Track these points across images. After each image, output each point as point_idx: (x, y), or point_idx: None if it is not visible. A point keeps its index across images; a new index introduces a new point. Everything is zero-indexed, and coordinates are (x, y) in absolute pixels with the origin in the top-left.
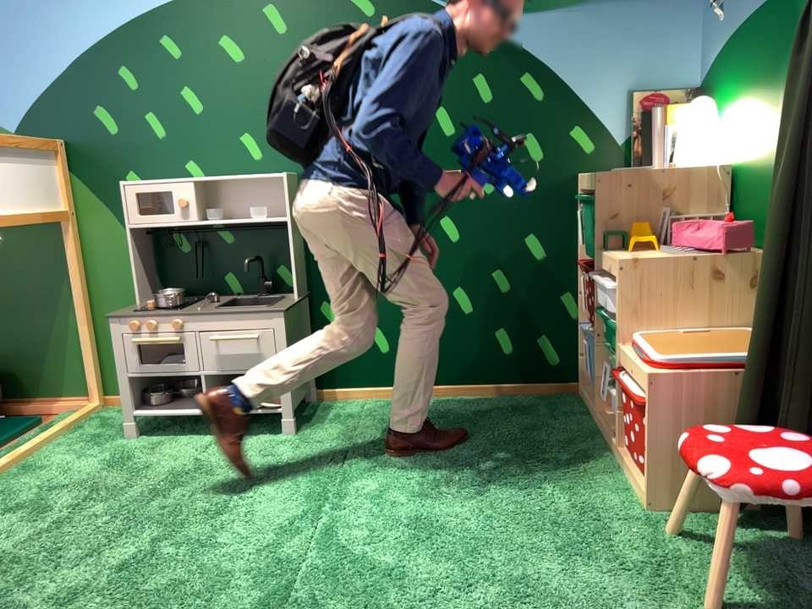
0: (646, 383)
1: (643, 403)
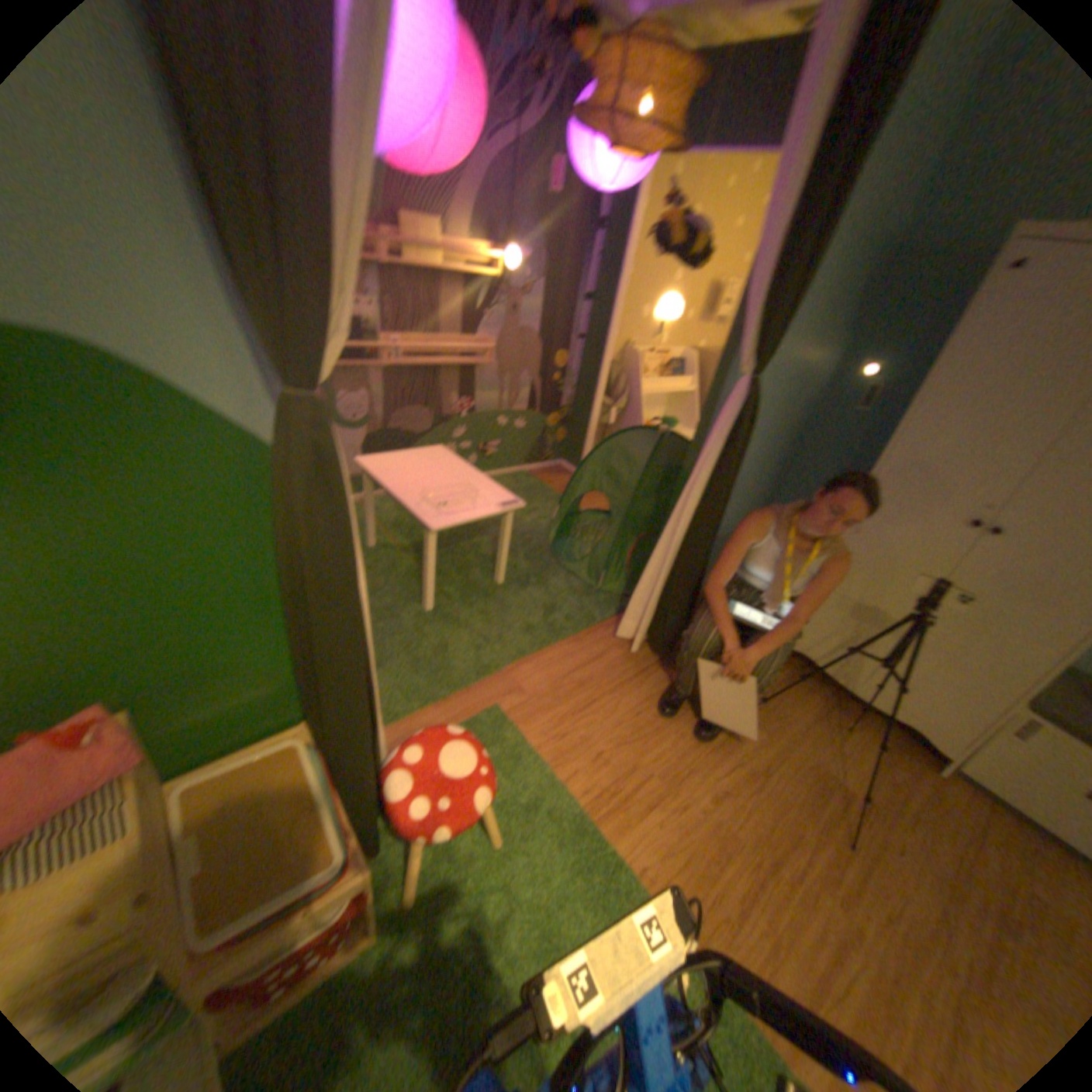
0: (359, 884)
1: (360, 900)
